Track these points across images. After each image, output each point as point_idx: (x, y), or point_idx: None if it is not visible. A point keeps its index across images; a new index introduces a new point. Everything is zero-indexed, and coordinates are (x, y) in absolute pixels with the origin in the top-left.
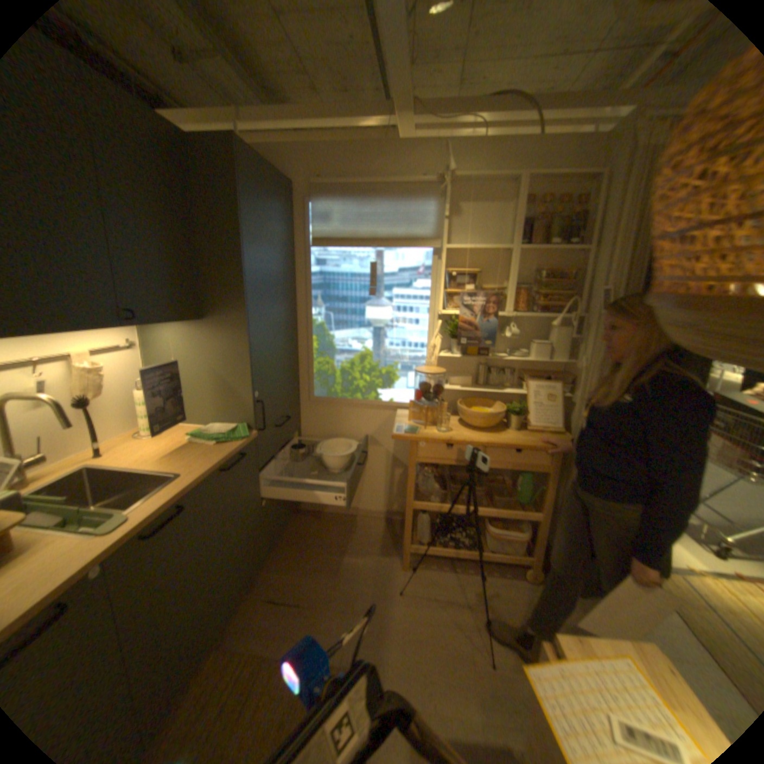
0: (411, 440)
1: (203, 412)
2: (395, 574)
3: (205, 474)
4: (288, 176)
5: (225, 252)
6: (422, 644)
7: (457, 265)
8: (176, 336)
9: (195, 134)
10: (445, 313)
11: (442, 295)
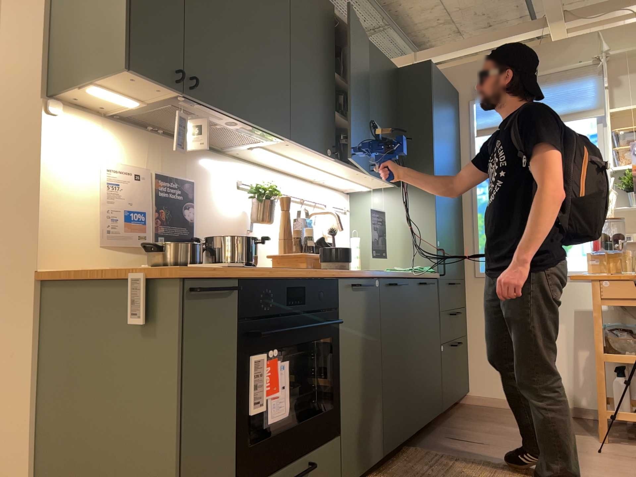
0: (593, 279)
1: (395, 261)
2: (592, 443)
3: (417, 274)
4: (455, 89)
5: (421, 136)
6: (632, 476)
7: (624, 128)
8: (379, 202)
9: (405, 67)
10: (618, 173)
11: (612, 157)
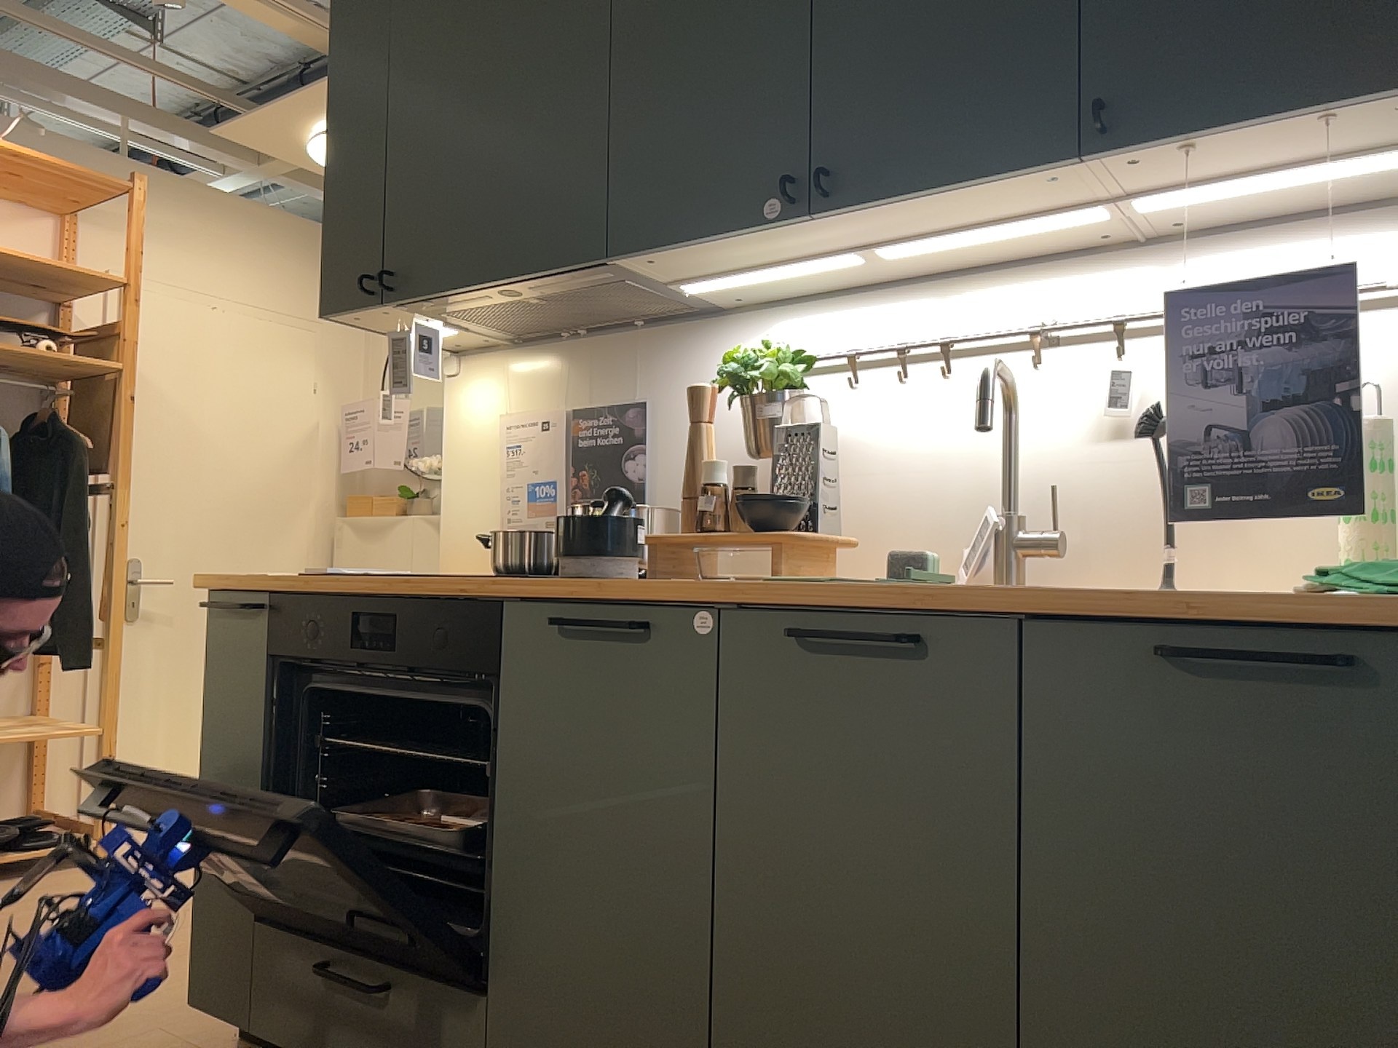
0: None
1: None
2: None
3: (1046, 600)
4: None
5: None
6: None
7: None
8: None
9: None
10: None
11: None
